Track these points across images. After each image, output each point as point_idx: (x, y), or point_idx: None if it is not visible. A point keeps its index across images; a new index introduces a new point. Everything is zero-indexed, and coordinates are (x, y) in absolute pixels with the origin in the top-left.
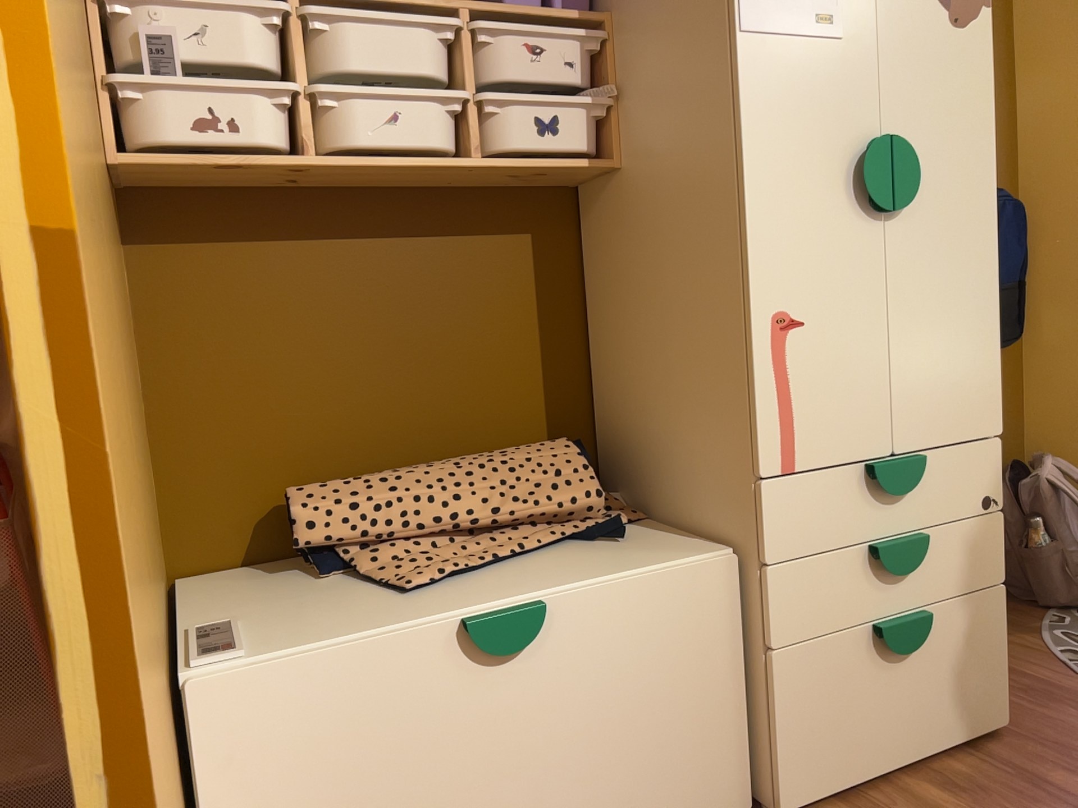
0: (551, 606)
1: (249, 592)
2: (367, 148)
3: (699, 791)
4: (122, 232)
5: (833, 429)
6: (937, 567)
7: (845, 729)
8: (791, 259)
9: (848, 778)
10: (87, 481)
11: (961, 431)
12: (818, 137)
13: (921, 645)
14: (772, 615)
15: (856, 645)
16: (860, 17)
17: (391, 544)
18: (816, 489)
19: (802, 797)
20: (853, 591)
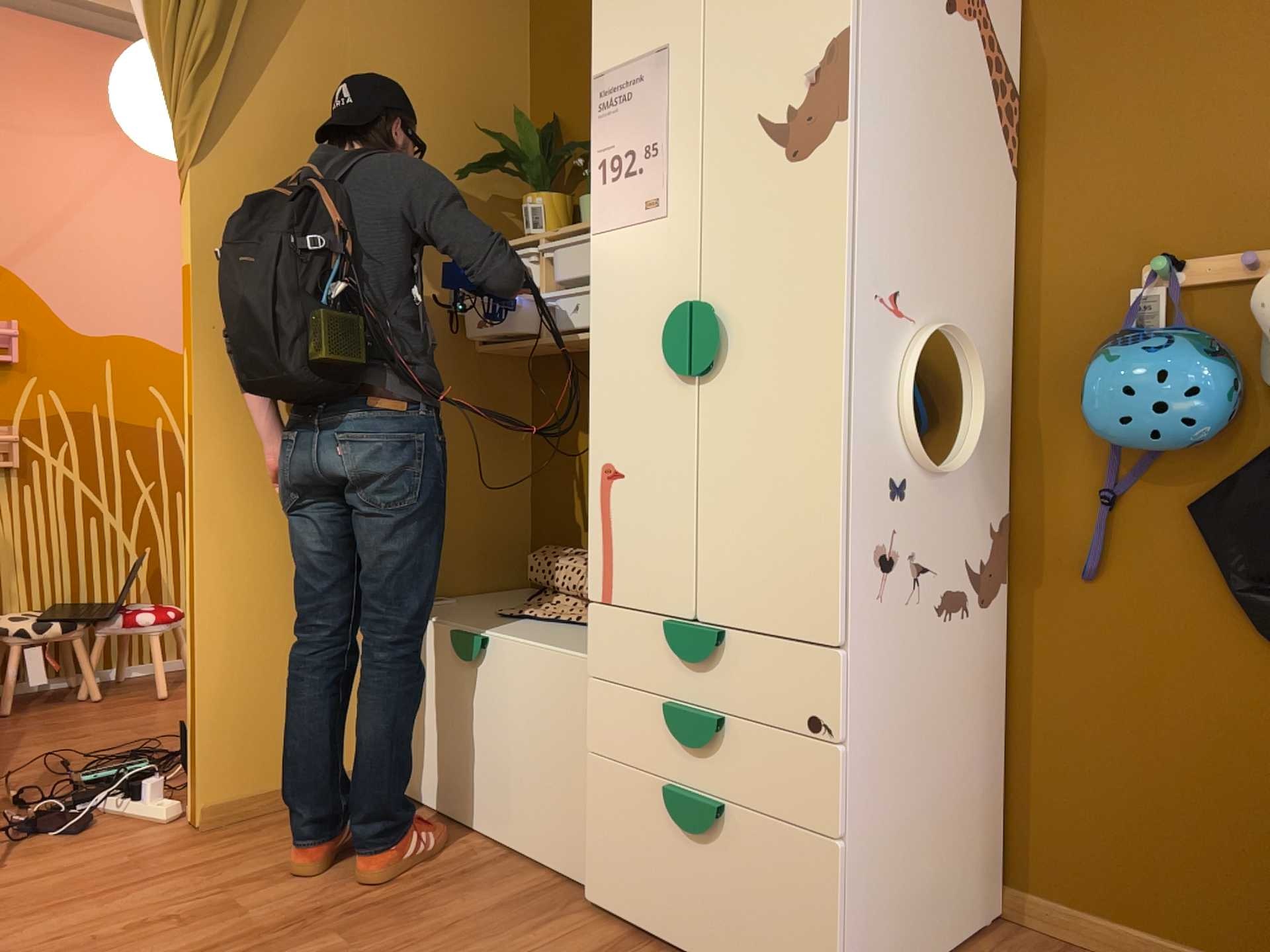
0: (489, 641)
1: (500, 598)
2: (564, 328)
3: (560, 840)
4: (527, 380)
5: (639, 576)
6: (742, 767)
7: (638, 867)
8: (615, 417)
9: (638, 917)
10: (194, 483)
11: (777, 623)
12: (642, 309)
13: (702, 834)
14: (586, 719)
15: (651, 792)
16: (683, 190)
17: (553, 595)
18: (626, 626)
19: (599, 897)
20: (652, 739)
